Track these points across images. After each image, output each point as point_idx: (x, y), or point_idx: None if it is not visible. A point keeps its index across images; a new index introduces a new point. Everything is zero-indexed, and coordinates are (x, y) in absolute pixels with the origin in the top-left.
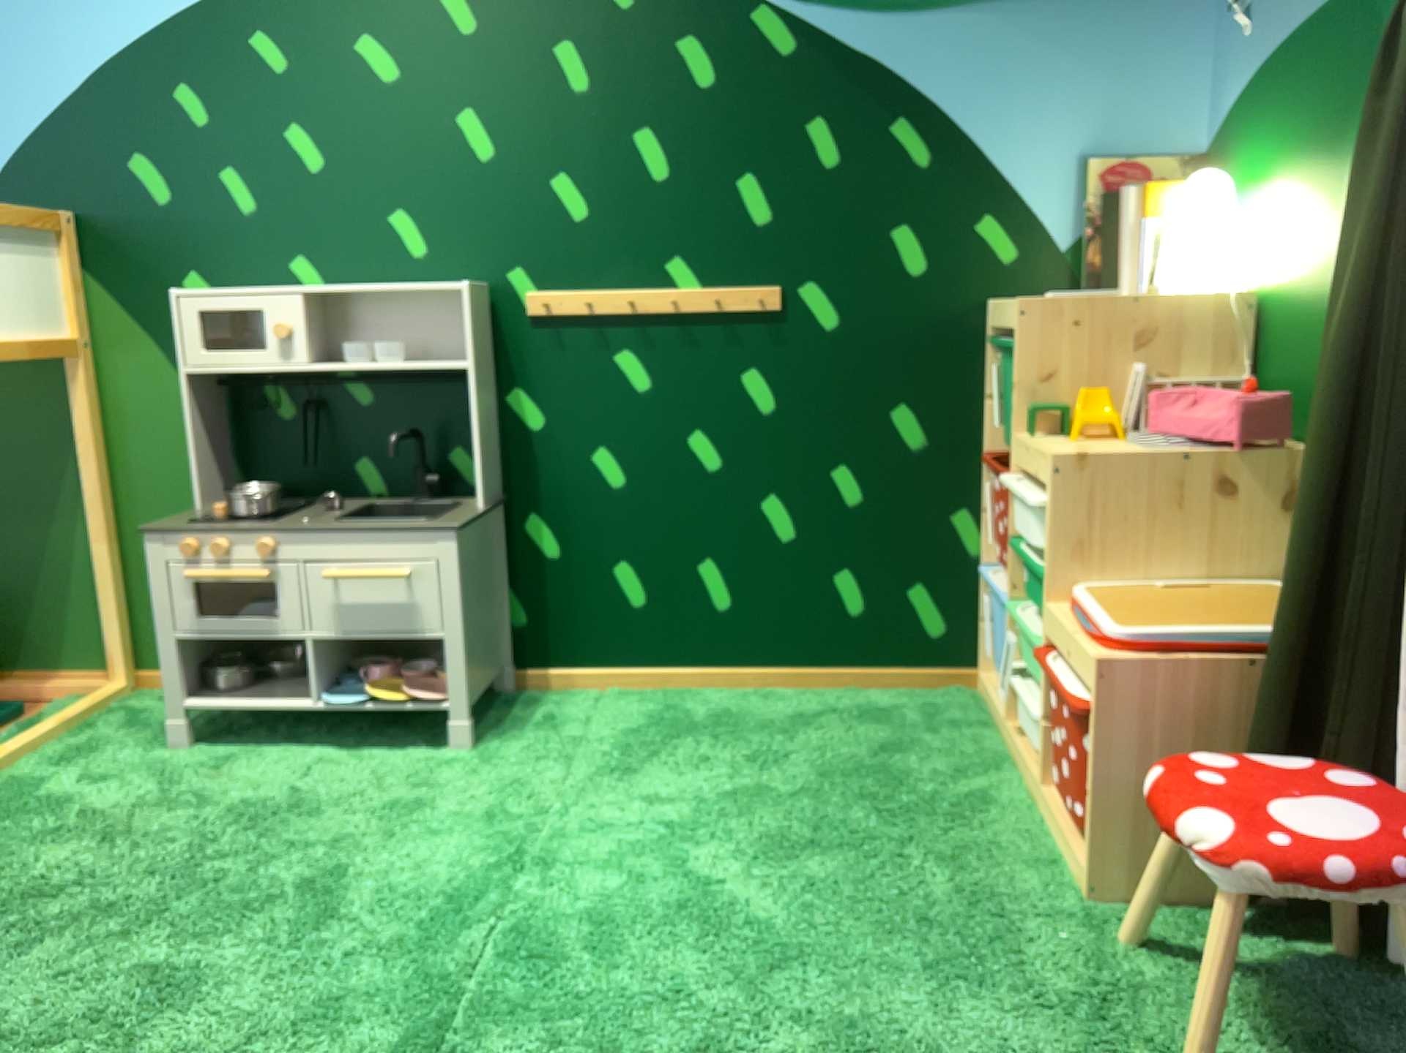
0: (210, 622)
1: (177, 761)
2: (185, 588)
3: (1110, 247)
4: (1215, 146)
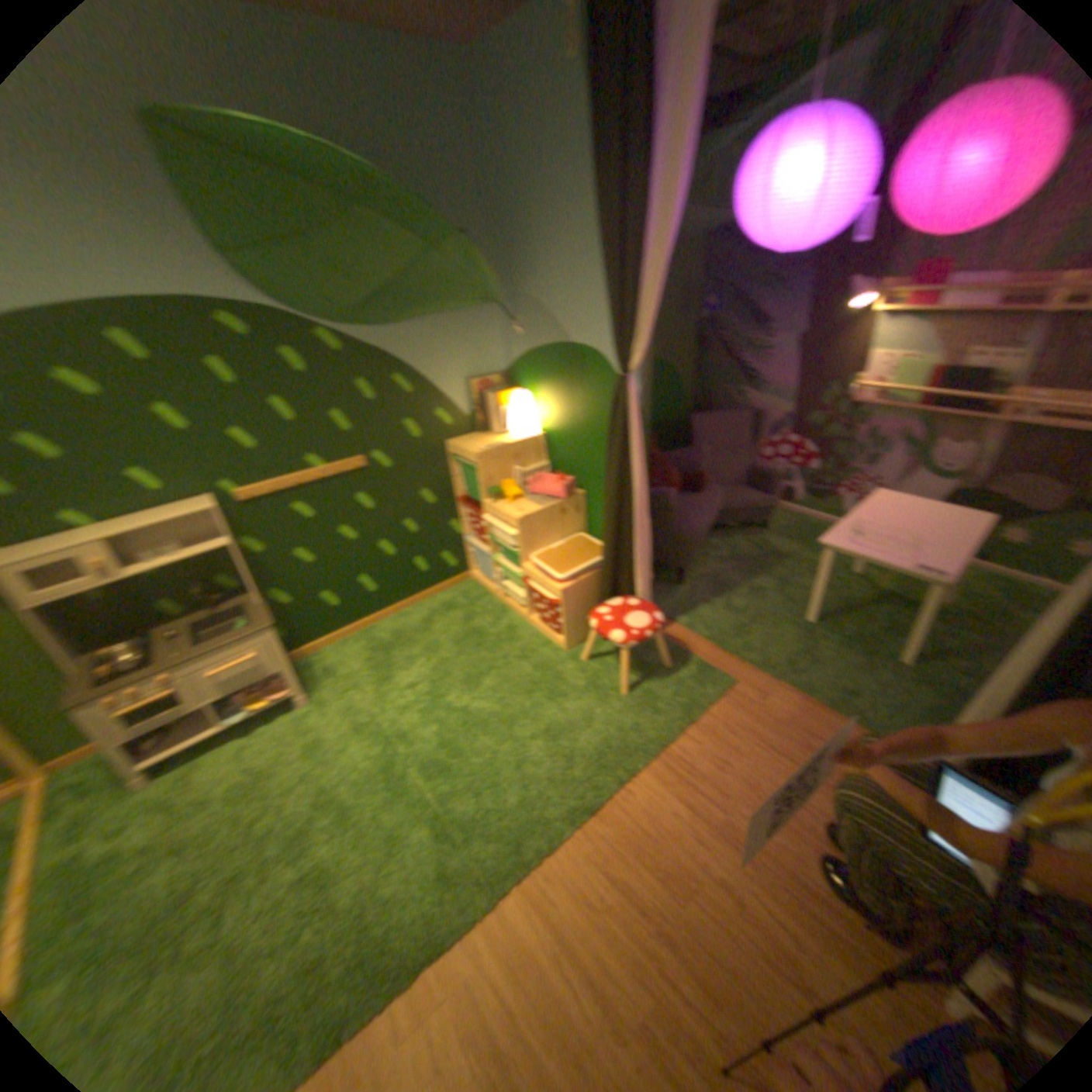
0: (133, 729)
1: (147, 798)
2: (109, 724)
3: (483, 414)
4: (508, 370)
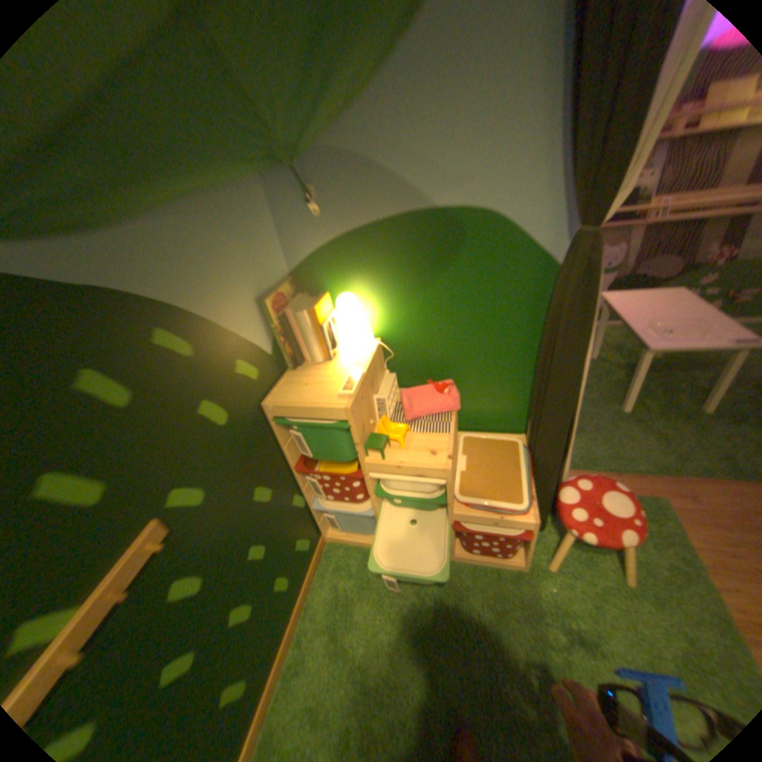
0: None
1: None
2: None
3: (295, 341)
4: (300, 271)
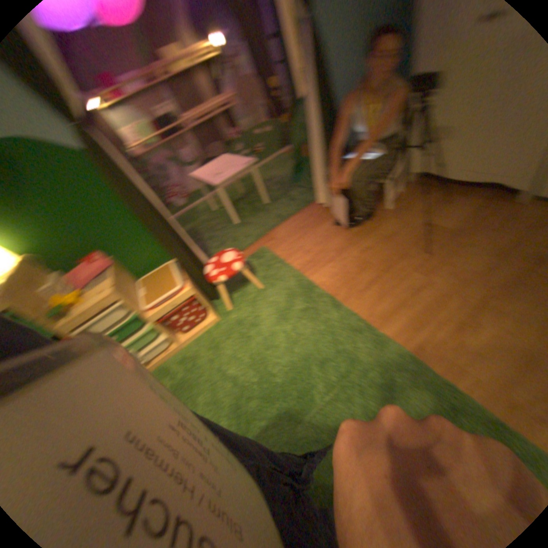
0: None
1: None
2: None
3: None
4: None
